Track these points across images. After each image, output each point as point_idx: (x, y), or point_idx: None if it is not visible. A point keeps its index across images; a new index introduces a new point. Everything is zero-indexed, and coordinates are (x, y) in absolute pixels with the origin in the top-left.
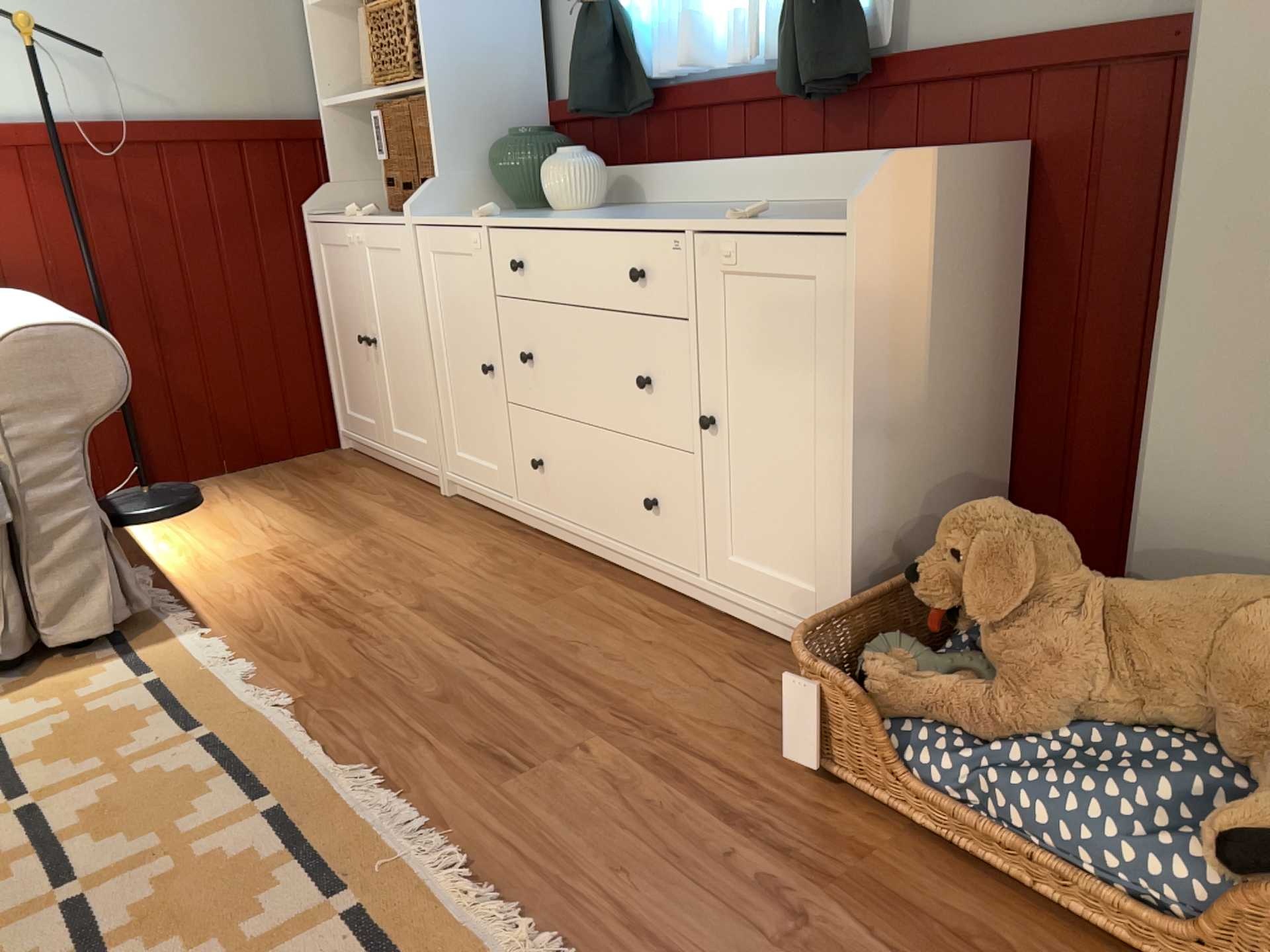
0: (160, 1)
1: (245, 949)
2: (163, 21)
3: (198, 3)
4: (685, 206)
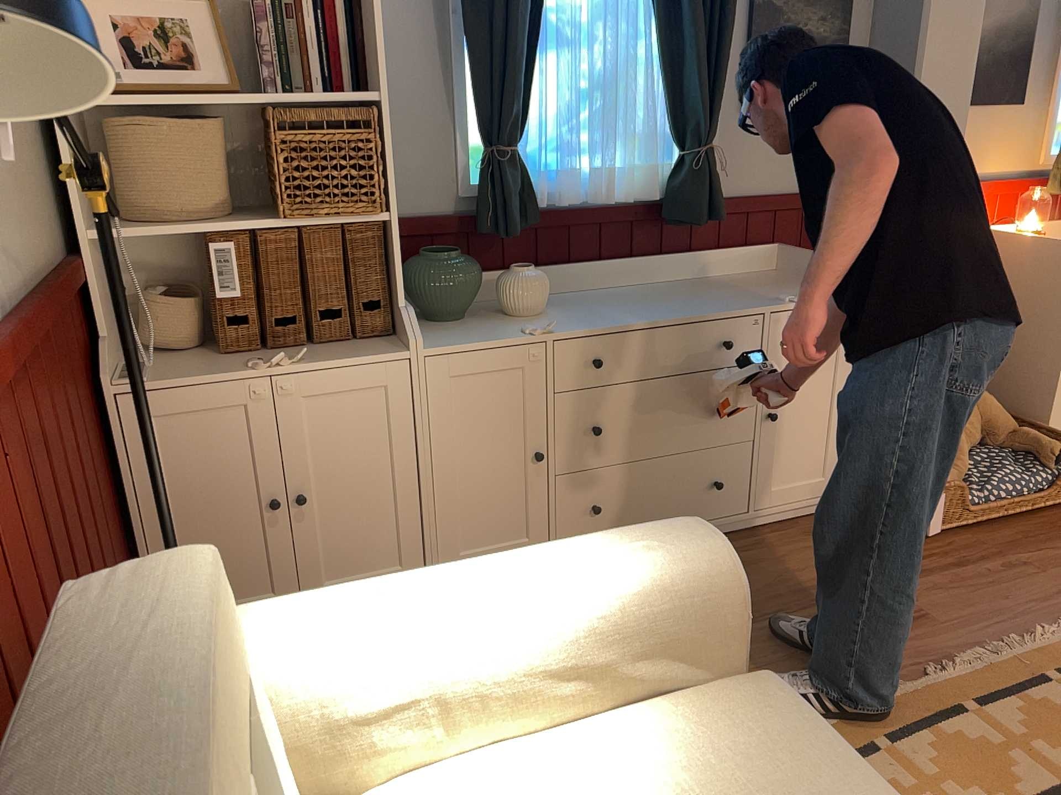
0: None
1: None
2: None
3: None
4: (589, 296)
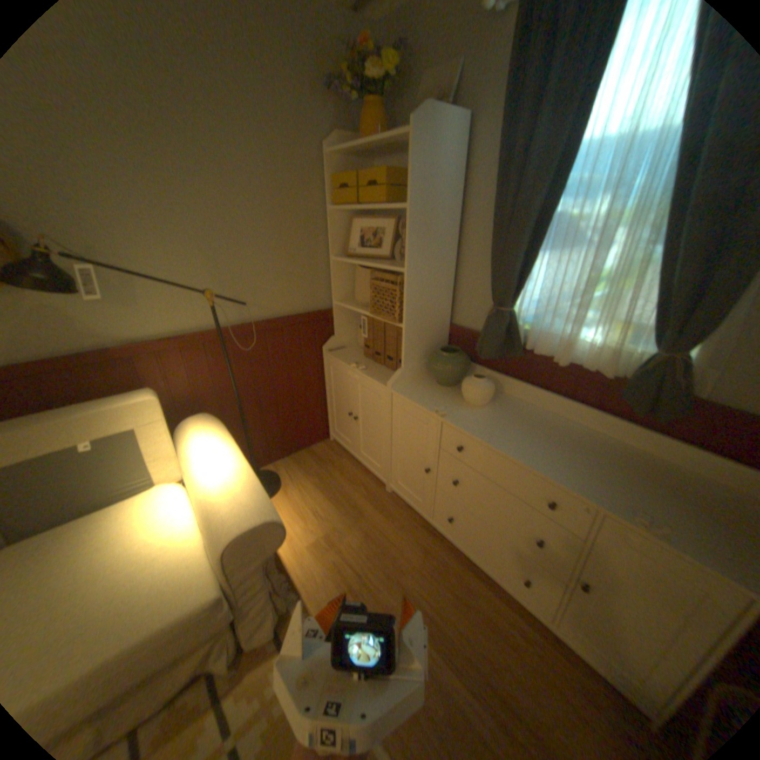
0: (266, 260)
1: None
2: (268, 269)
3: (283, 259)
4: (539, 414)
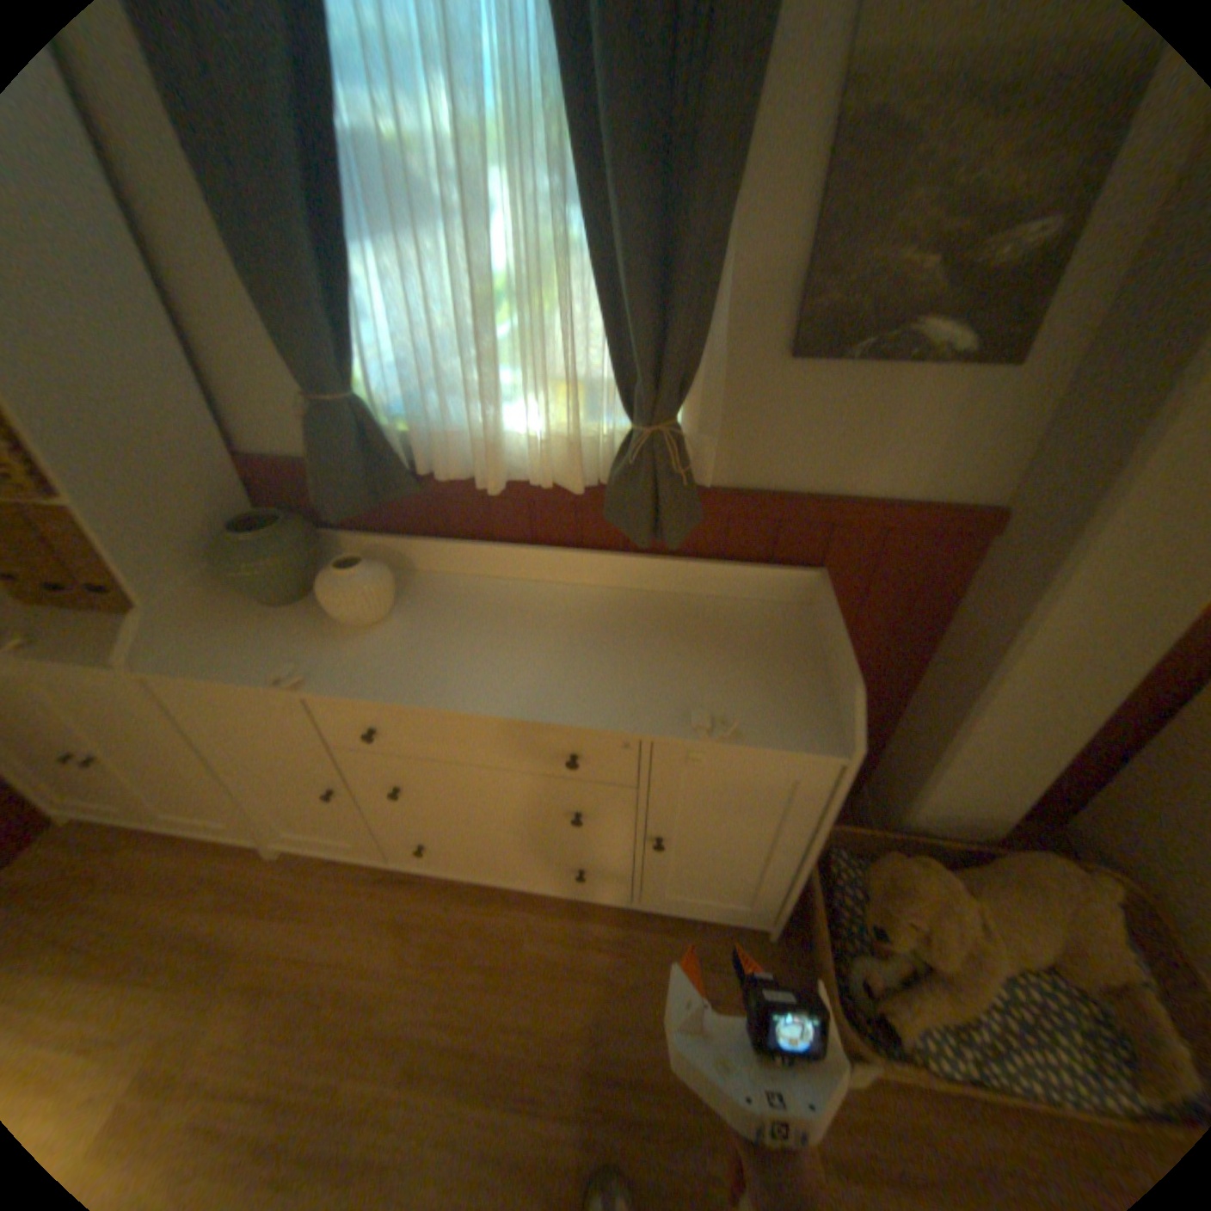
0: None
1: None
2: None
3: None
4: (494, 591)
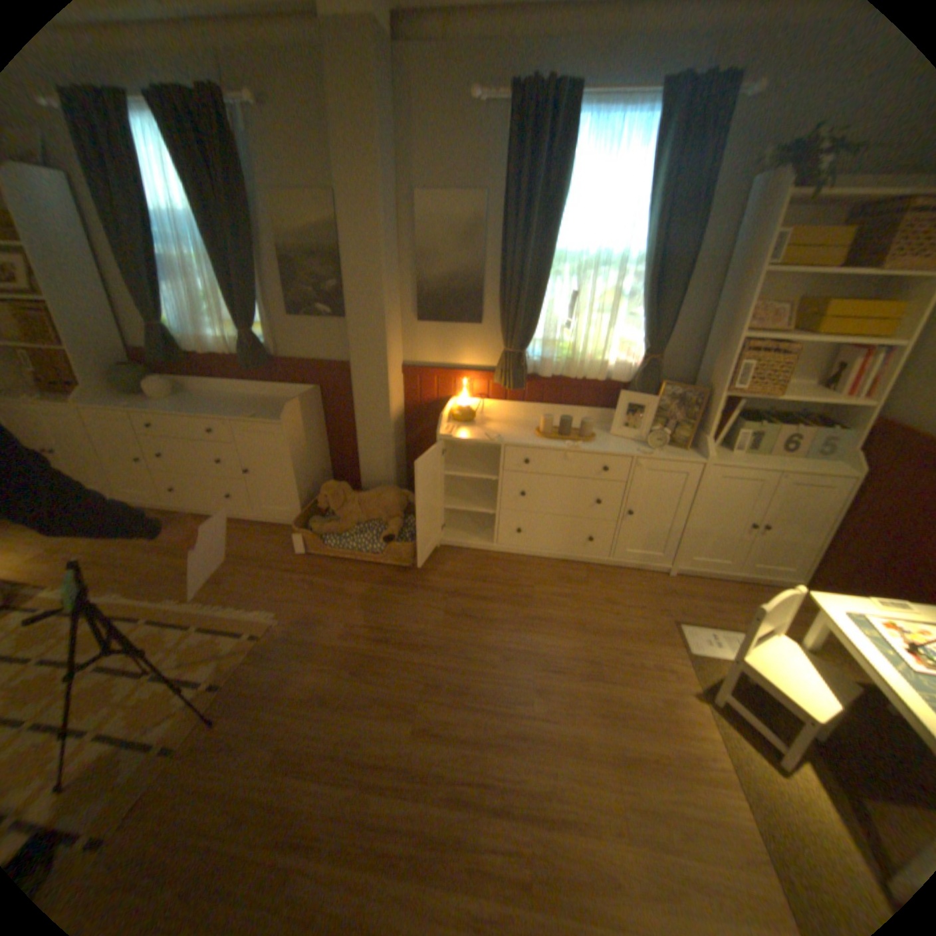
0: None
1: (170, 651)
2: None
3: None
4: (208, 396)
